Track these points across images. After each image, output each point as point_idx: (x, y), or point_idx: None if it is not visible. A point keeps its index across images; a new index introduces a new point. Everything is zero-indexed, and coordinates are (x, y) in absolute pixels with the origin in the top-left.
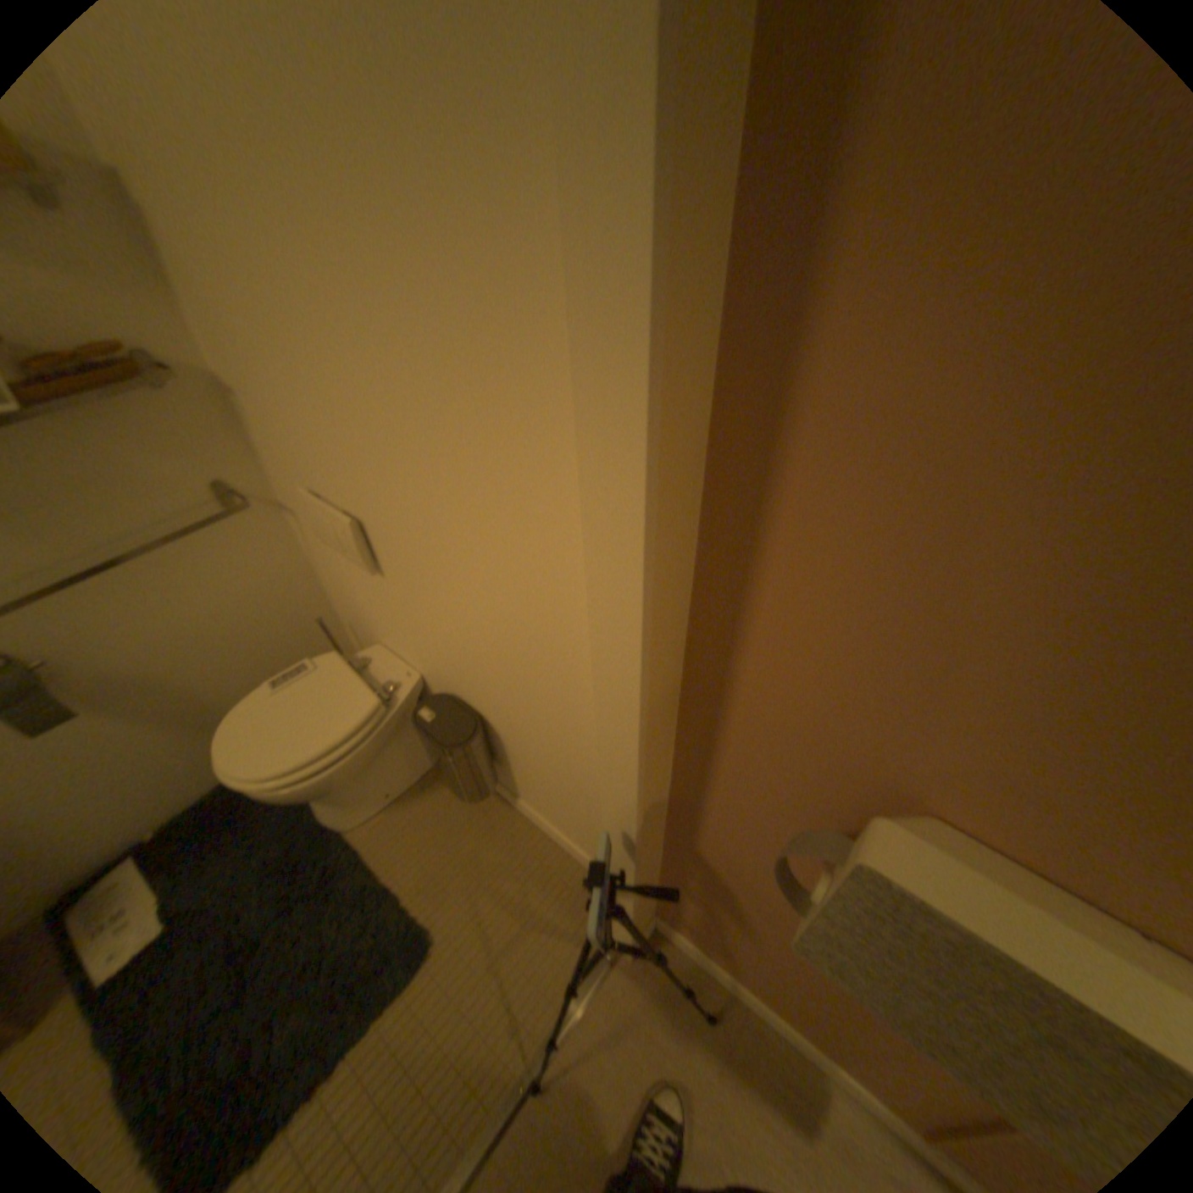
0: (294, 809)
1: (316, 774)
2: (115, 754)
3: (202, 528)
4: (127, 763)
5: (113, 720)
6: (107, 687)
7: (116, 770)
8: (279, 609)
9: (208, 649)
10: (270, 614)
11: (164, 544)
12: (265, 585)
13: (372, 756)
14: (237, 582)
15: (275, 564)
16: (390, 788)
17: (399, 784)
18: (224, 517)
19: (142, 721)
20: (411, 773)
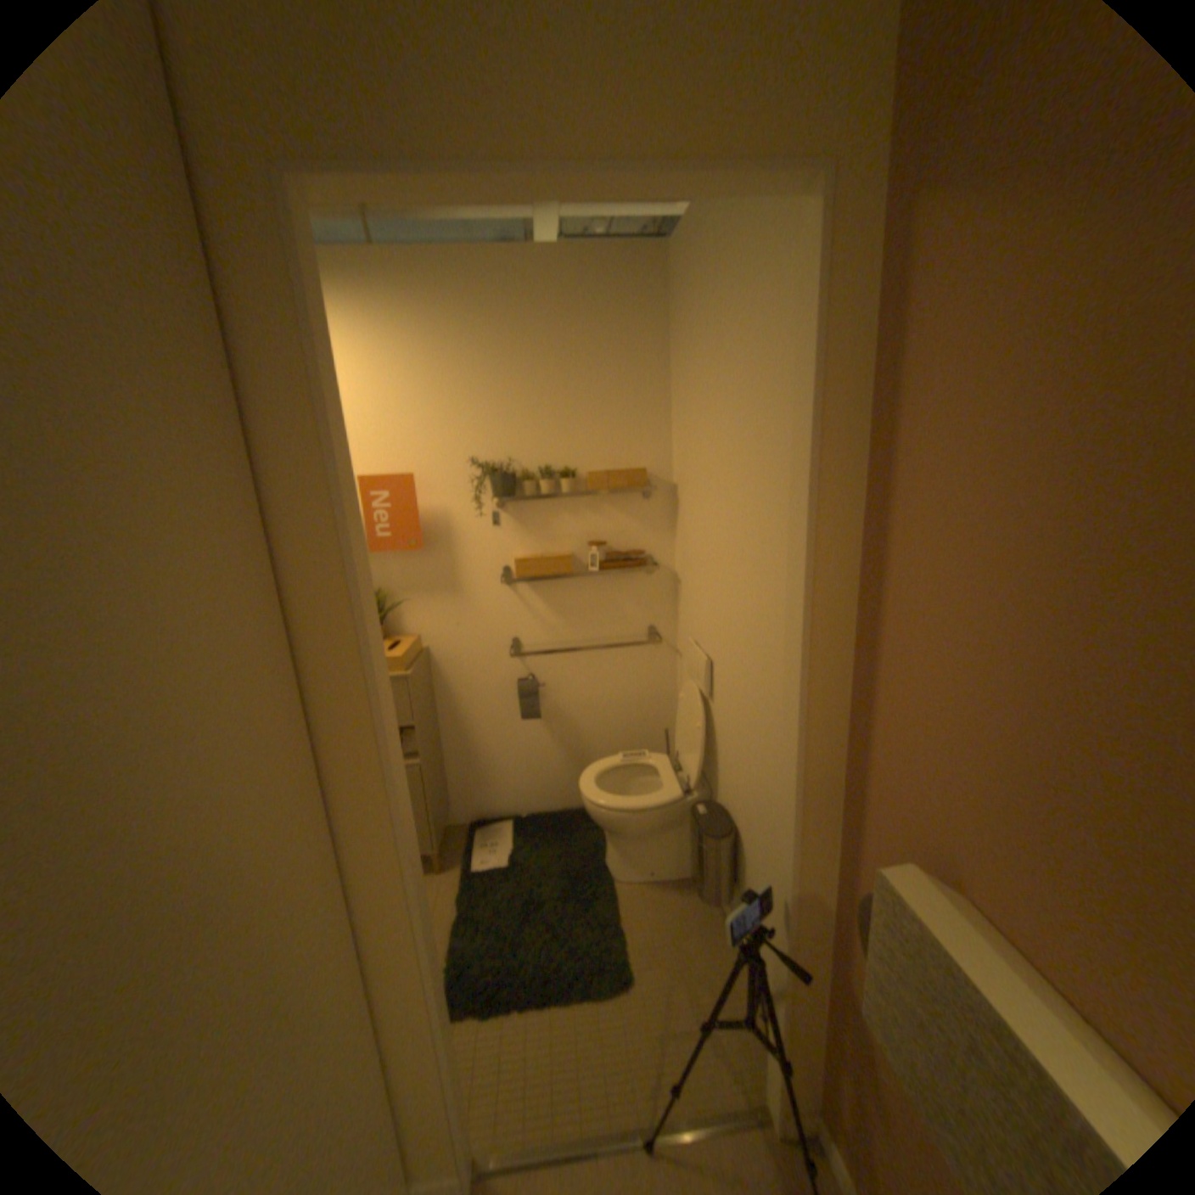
0: (598, 847)
1: (624, 811)
2: (541, 754)
3: (635, 648)
4: (542, 763)
5: (550, 734)
6: (557, 714)
7: (536, 764)
8: (650, 714)
9: (606, 719)
10: (643, 715)
11: (616, 650)
12: (649, 695)
13: (659, 826)
14: (637, 686)
15: (660, 684)
16: (659, 870)
17: (666, 872)
18: (648, 647)
19: (559, 742)
20: (677, 870)
